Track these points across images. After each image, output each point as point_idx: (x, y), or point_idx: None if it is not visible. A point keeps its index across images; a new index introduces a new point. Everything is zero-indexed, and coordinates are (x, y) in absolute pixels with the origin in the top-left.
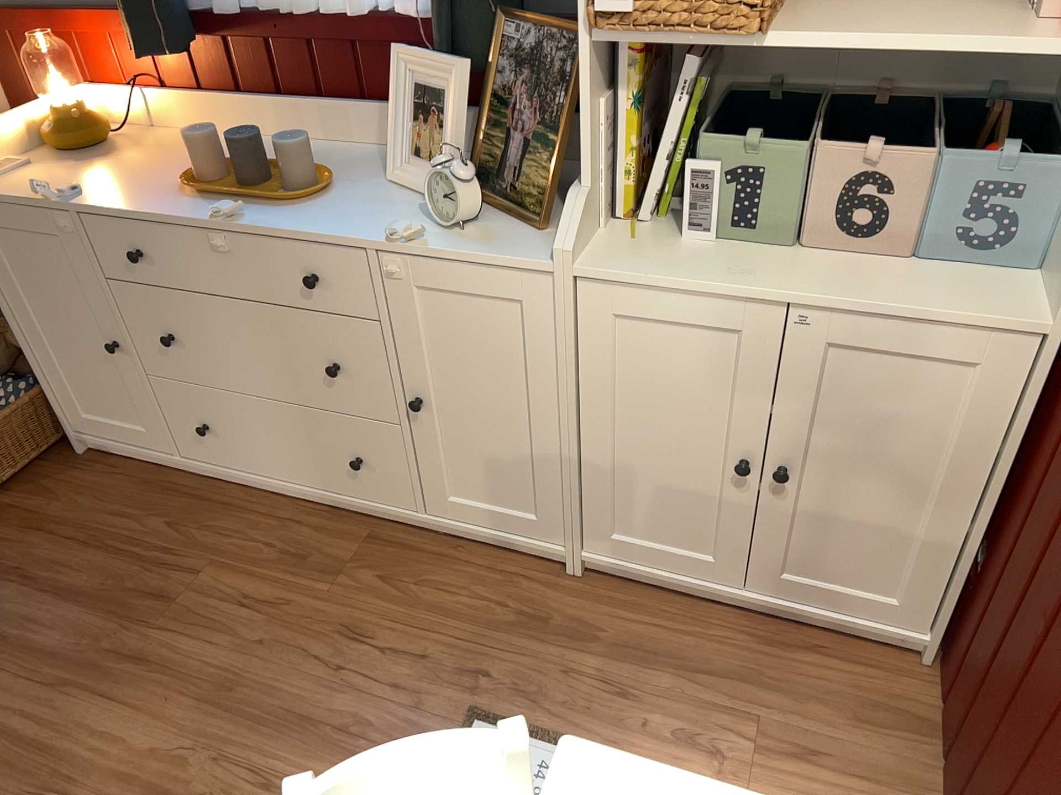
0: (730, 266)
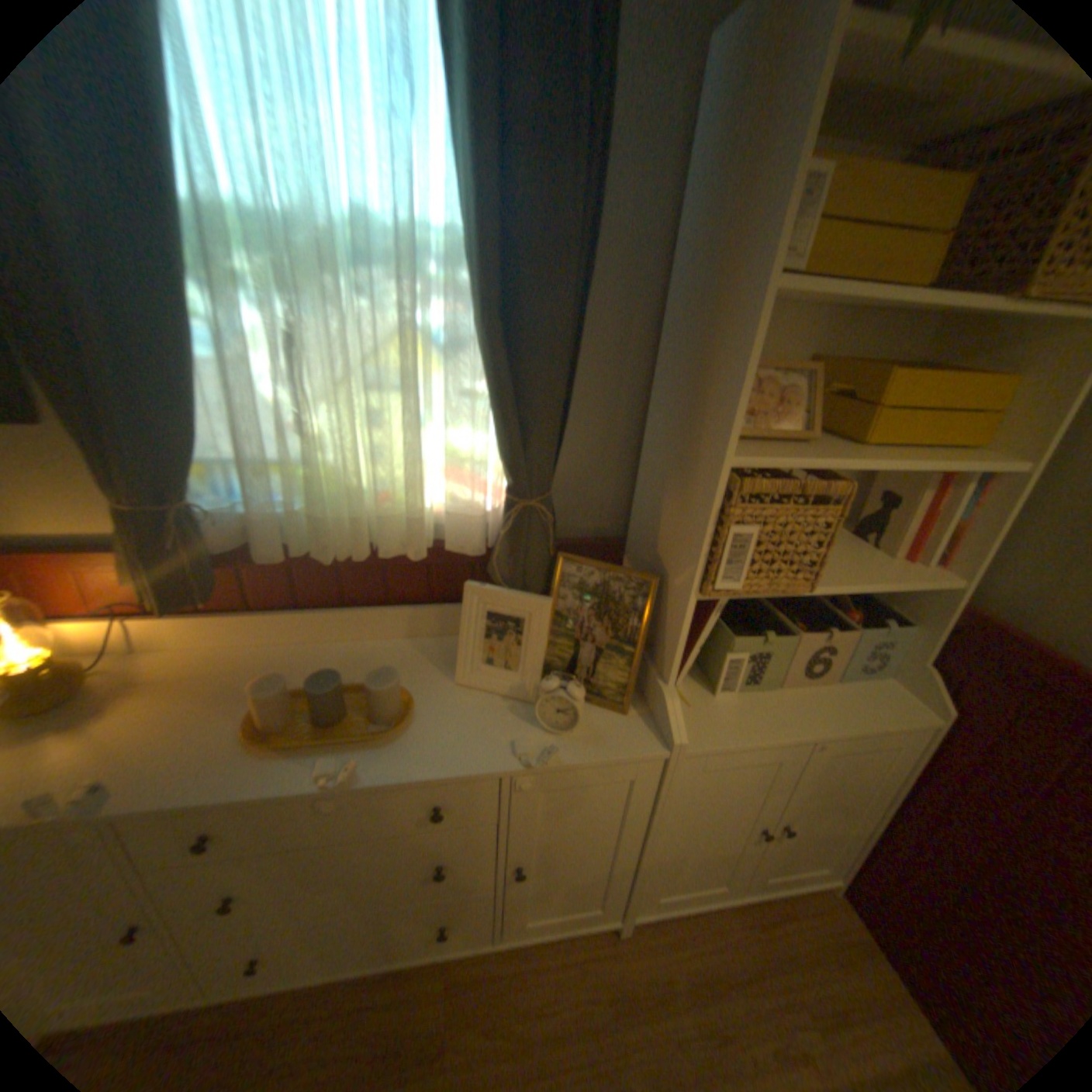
0: (767, 715)
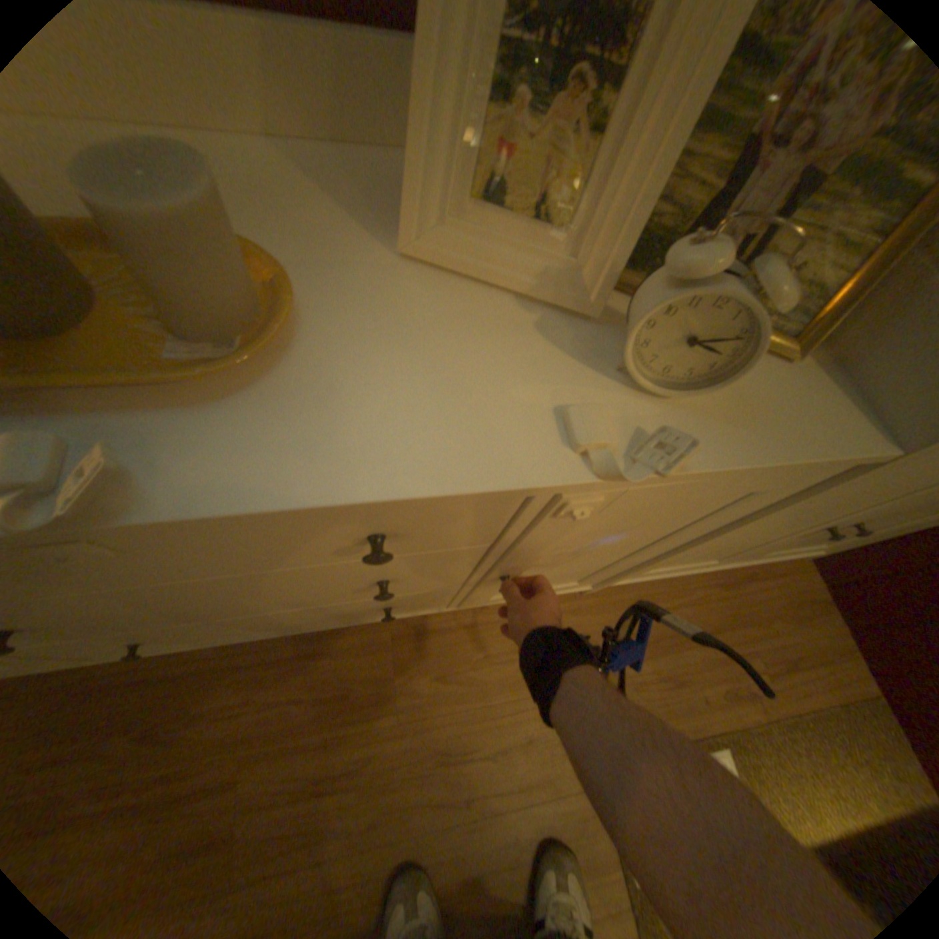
0: None
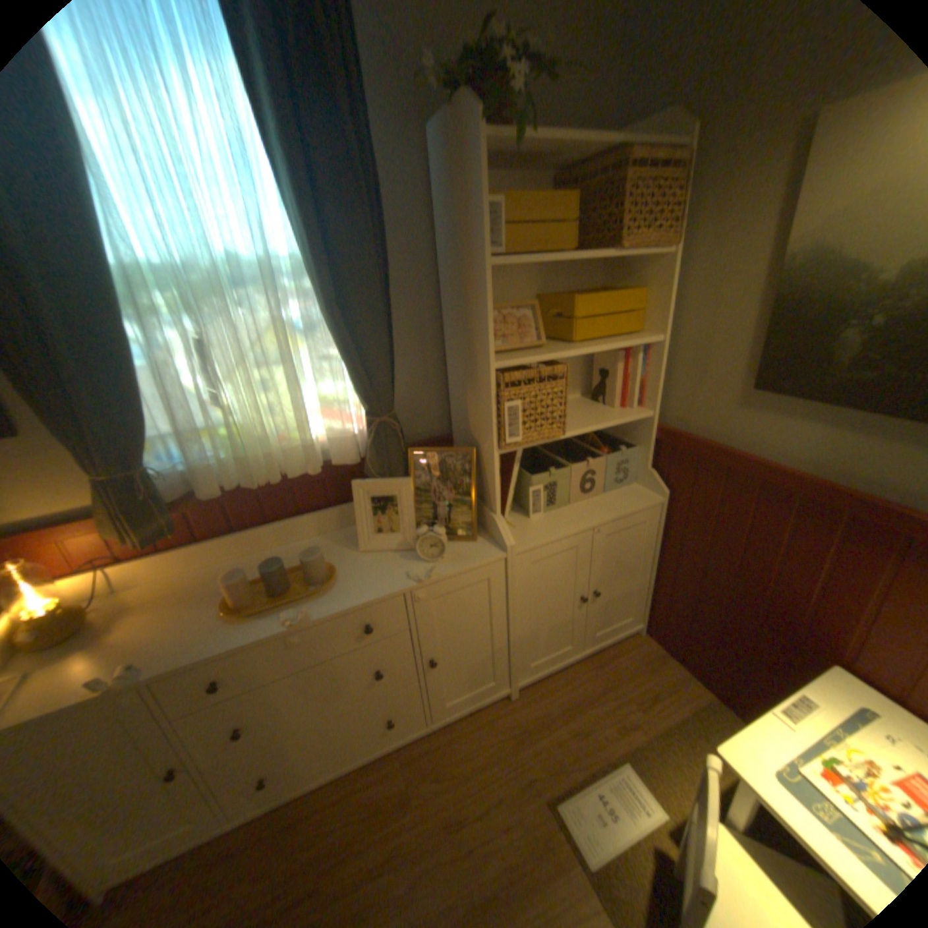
0: (561, 520)
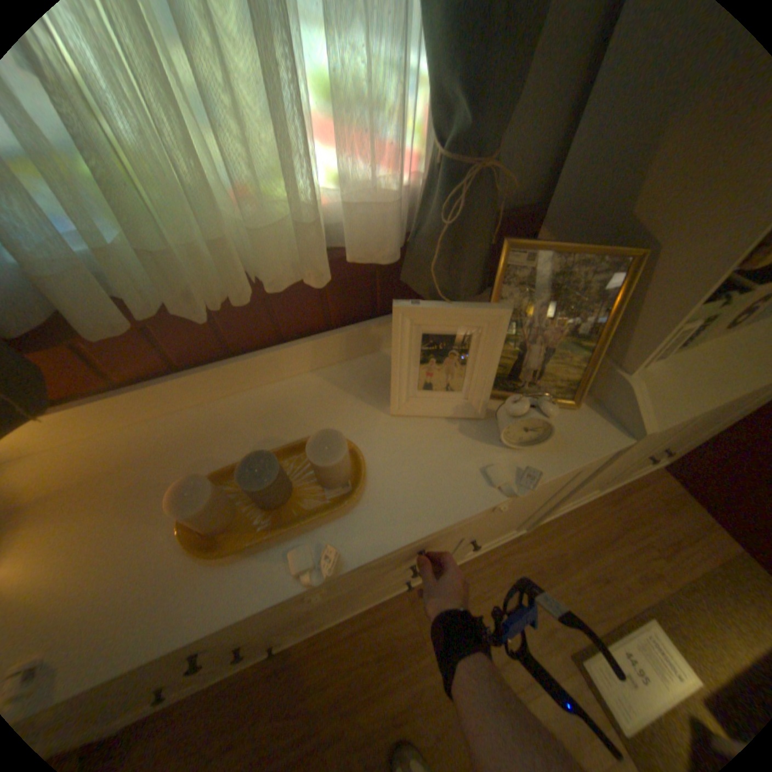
0: (702, 376)
